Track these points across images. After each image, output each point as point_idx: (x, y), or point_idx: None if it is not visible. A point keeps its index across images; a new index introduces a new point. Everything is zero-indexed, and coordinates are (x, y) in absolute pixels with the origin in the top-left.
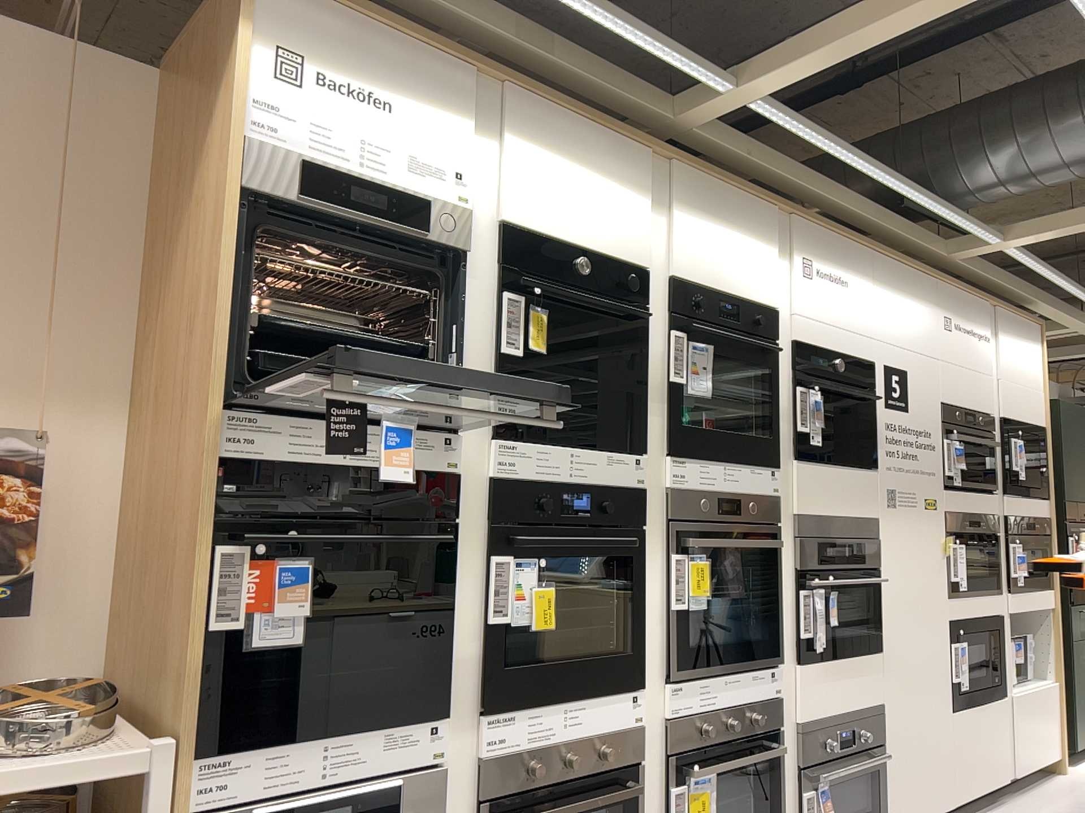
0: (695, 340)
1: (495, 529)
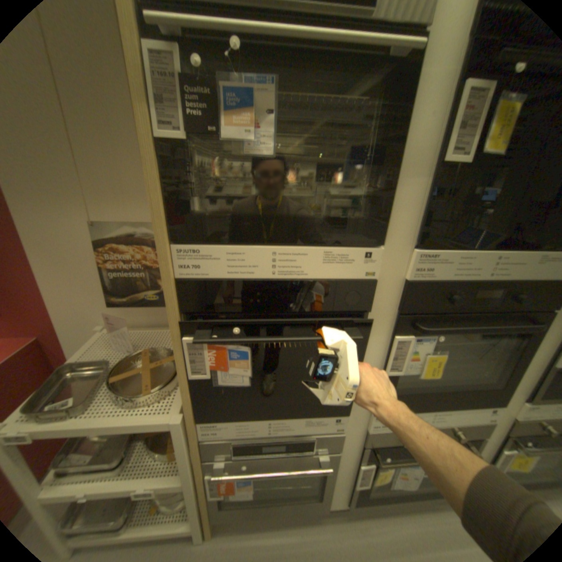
0: None
1: (400, 319)
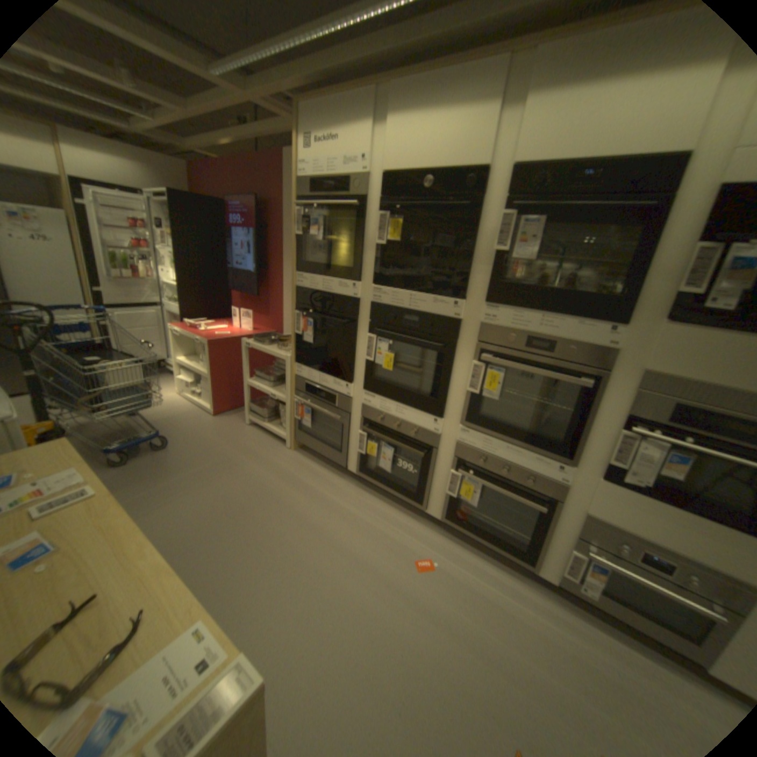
0: (538, 211)
1: (369, 326)
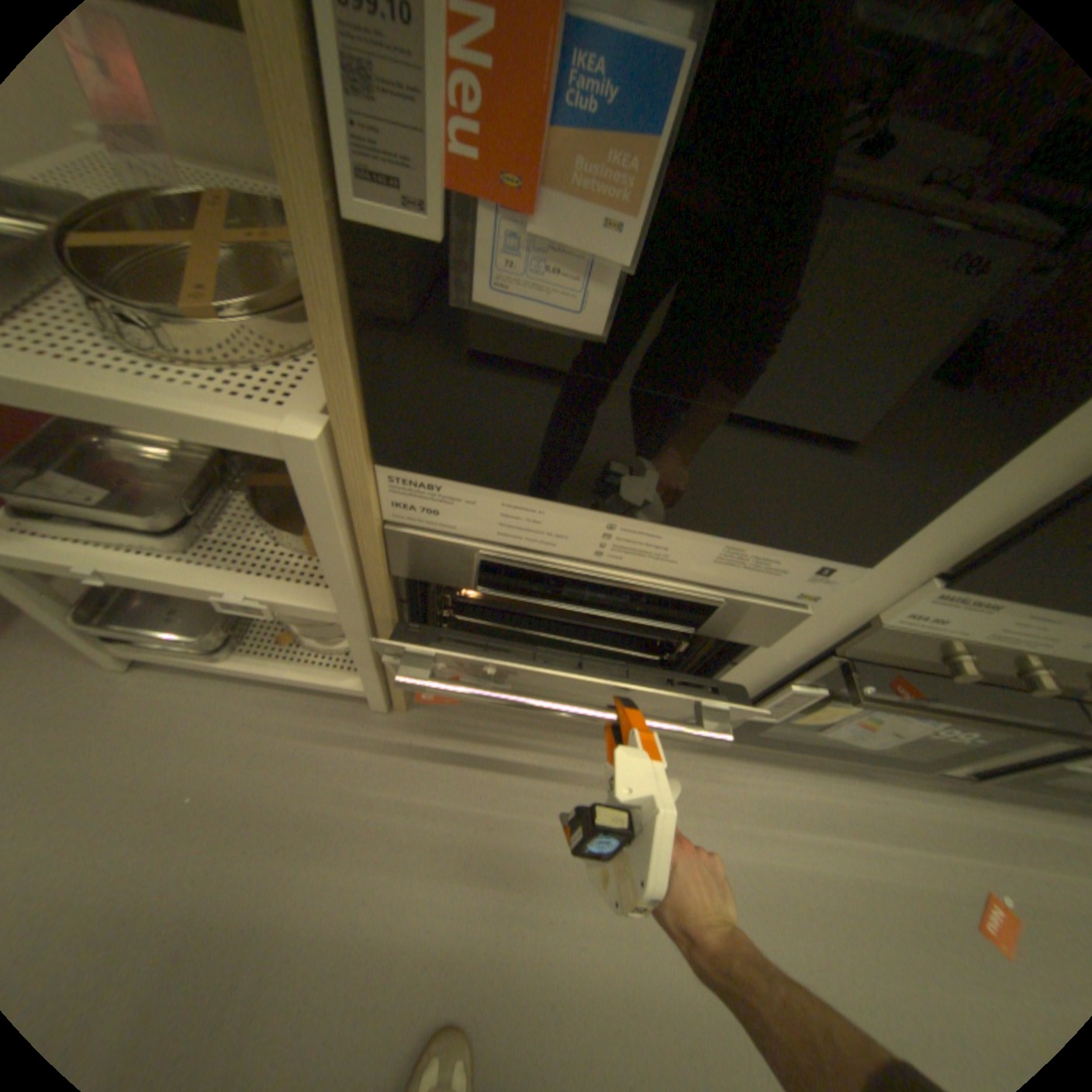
0: None
1: None
